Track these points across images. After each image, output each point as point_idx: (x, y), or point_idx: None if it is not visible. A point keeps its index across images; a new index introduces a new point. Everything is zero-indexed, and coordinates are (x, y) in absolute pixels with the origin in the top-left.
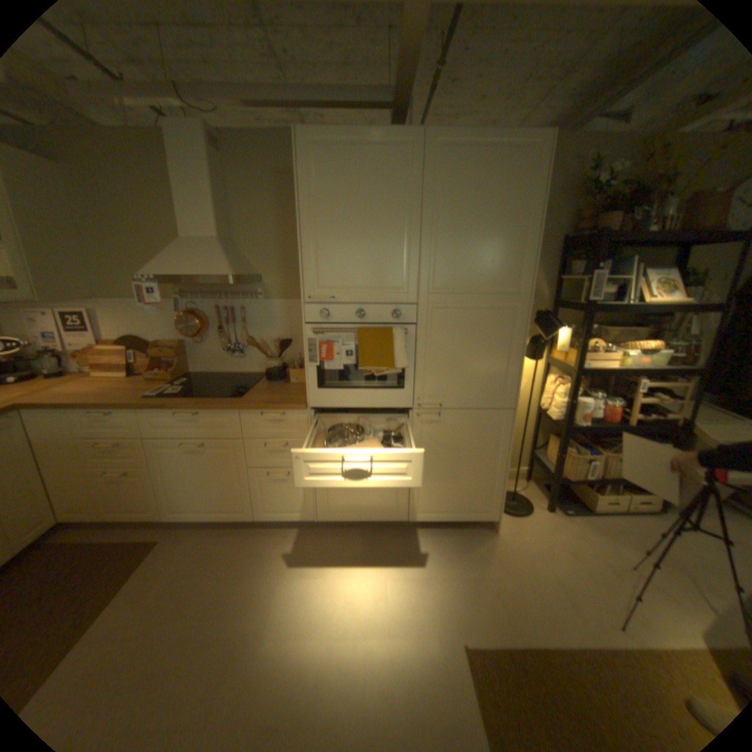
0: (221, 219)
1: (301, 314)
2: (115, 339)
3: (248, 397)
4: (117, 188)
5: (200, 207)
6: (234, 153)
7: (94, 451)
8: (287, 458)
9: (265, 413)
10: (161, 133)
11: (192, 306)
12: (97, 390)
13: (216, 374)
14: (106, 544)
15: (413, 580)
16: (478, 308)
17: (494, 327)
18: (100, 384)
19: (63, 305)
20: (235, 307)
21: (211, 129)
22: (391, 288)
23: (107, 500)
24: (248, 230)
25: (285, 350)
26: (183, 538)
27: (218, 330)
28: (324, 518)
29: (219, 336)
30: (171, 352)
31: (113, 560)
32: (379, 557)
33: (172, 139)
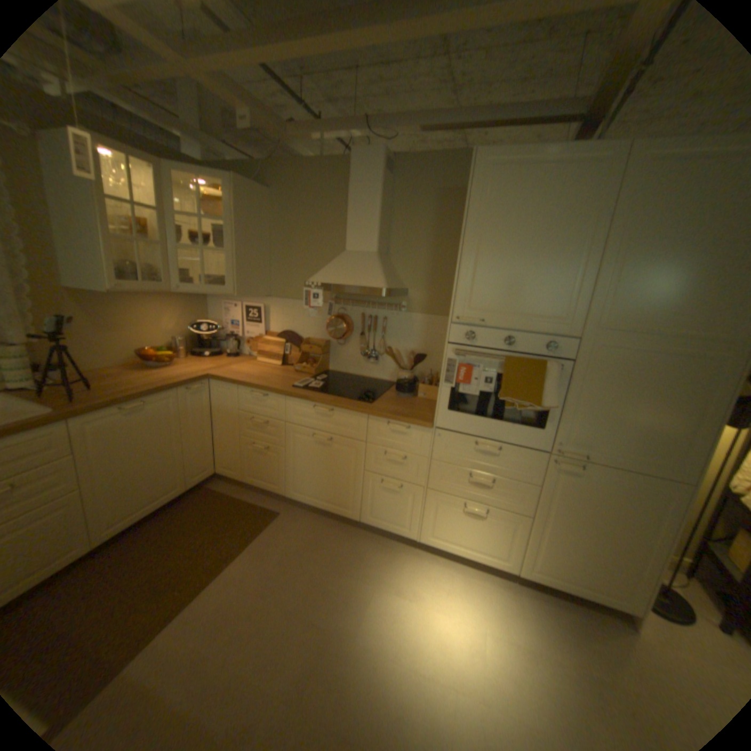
0: (382, 235)
1: (439, 330)
2: (278, 332)
3: (378, 404)
4: (304, 207)
5: (367, 224)
6: (405, 174)
7: (250, 423)
8: (403, 470)
9: (391, 422)
10: (346, 160)
11: (342, 311)
12: (260, 373)
13: (350, 375)
14: (243, 502)
15: (519, 647)
16: (665, 352)
17: (685, 378)
18: (262, 368)
19: (249, 299)
20: (378, 316)
21: (389, 154)
22: (551, 317)
23: (250, 465)
24: (404, 246)
25: (418, 364)
26: (299, 516)
27: (360, 336)
28: (427, 541)
29: (359, 341)
30: (318, 350)
31: (246, 517)
32: (480, 604)
33: (356, 164)
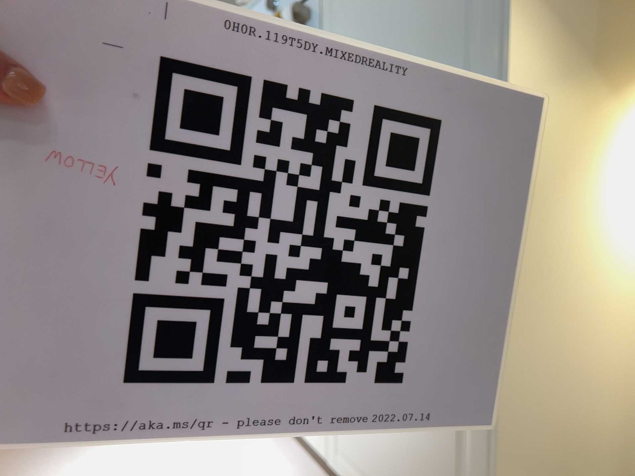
0: None
1: None
2: None
3: None
4: None
5: None
6: None
7: None
8: None
9: None
10: None
11: None
12: None
13: None
14: None
15: None
16: None
17: None
18: None
19: None
20: None
21: None
22: None
23: None
24: None
25: None
26: None
27: None
28: None
29: None
30: None
31: None
32: None
33: None
